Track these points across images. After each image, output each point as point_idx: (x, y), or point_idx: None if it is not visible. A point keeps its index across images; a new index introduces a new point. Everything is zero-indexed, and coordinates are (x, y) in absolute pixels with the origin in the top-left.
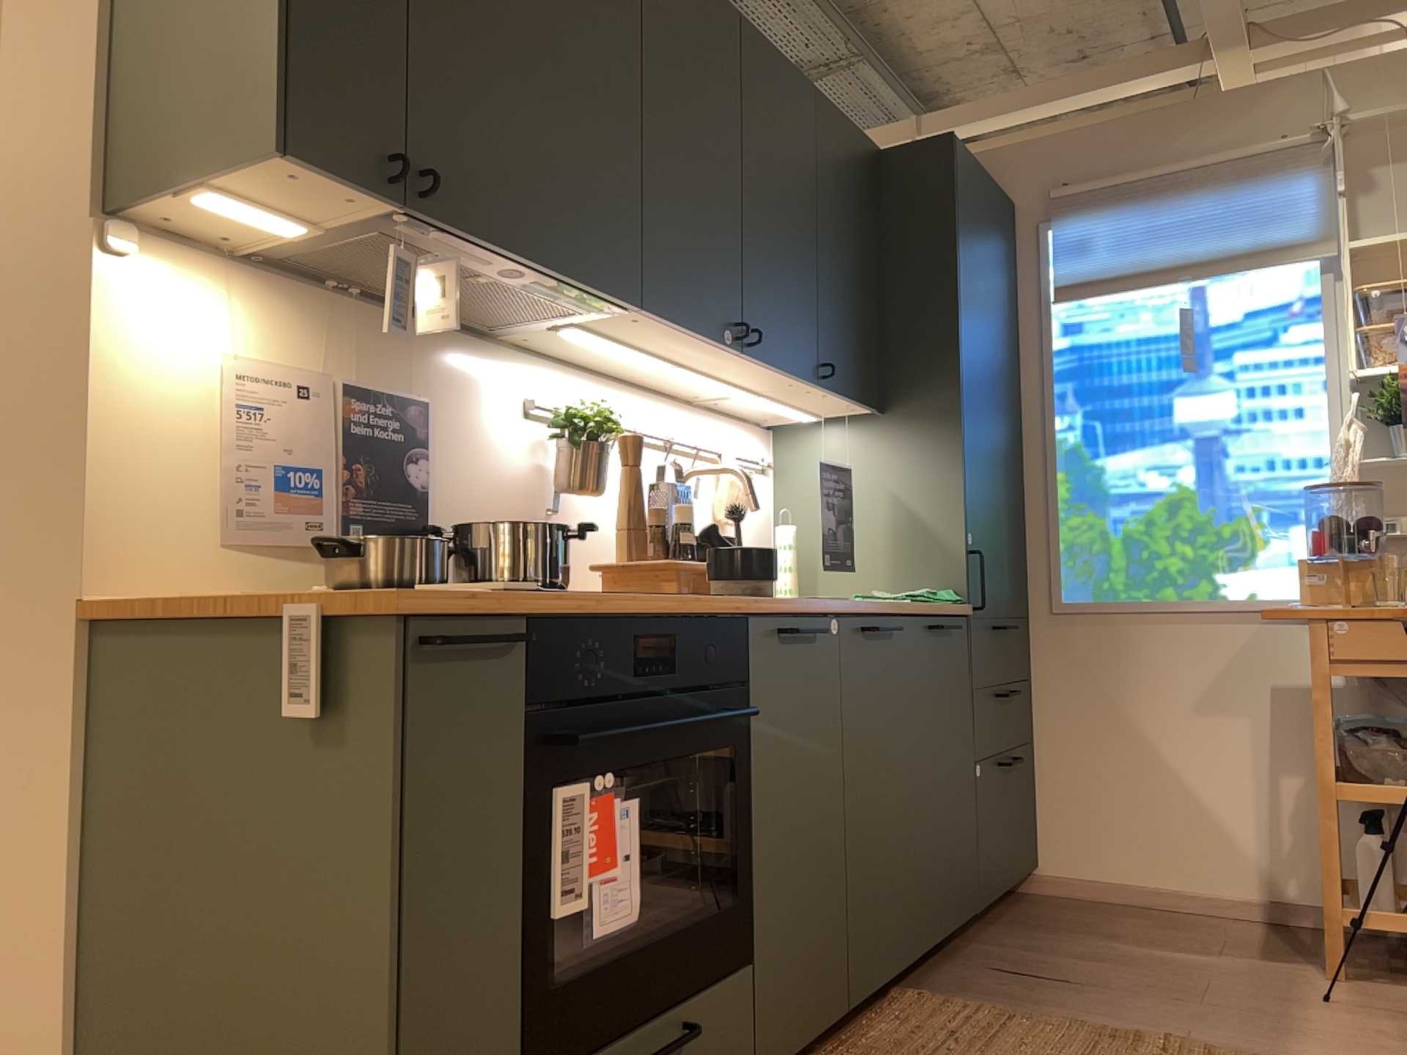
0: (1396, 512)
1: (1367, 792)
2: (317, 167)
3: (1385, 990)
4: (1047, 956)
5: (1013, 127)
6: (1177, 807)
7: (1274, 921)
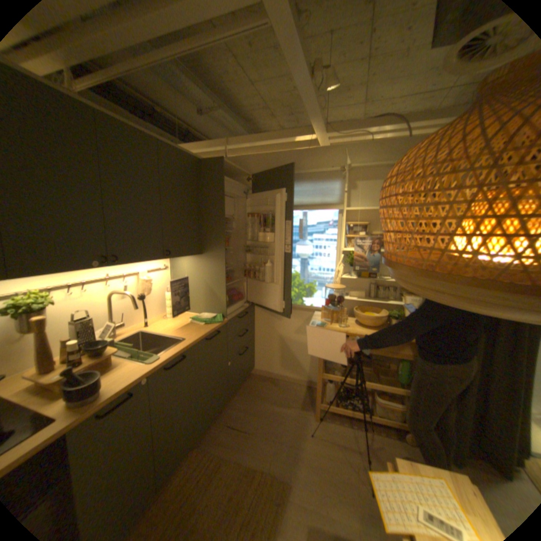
0: (350, 288)
1: (330, 378)
2: None
3: (328, 427)
4: (244, 416)
5: (257, 146)
6: (288, 357)
7: (309, 387)
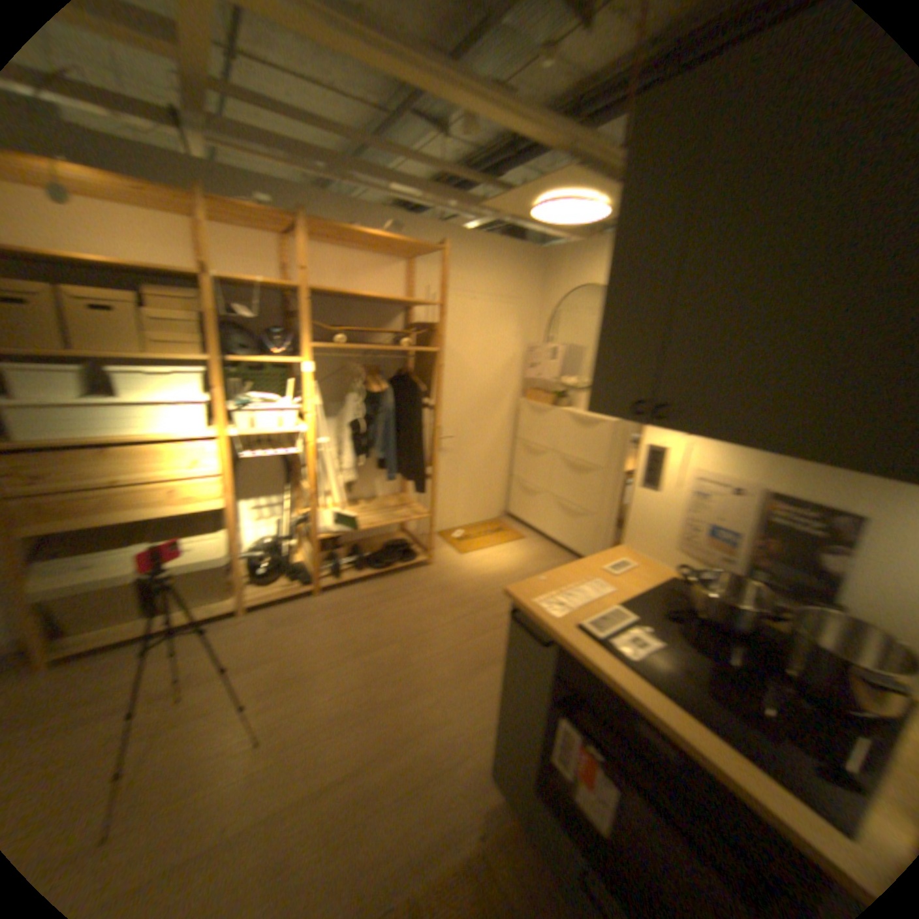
0: None
1: None
2: (604, 412)
3: None
4: None
5: None
6: None
7: None
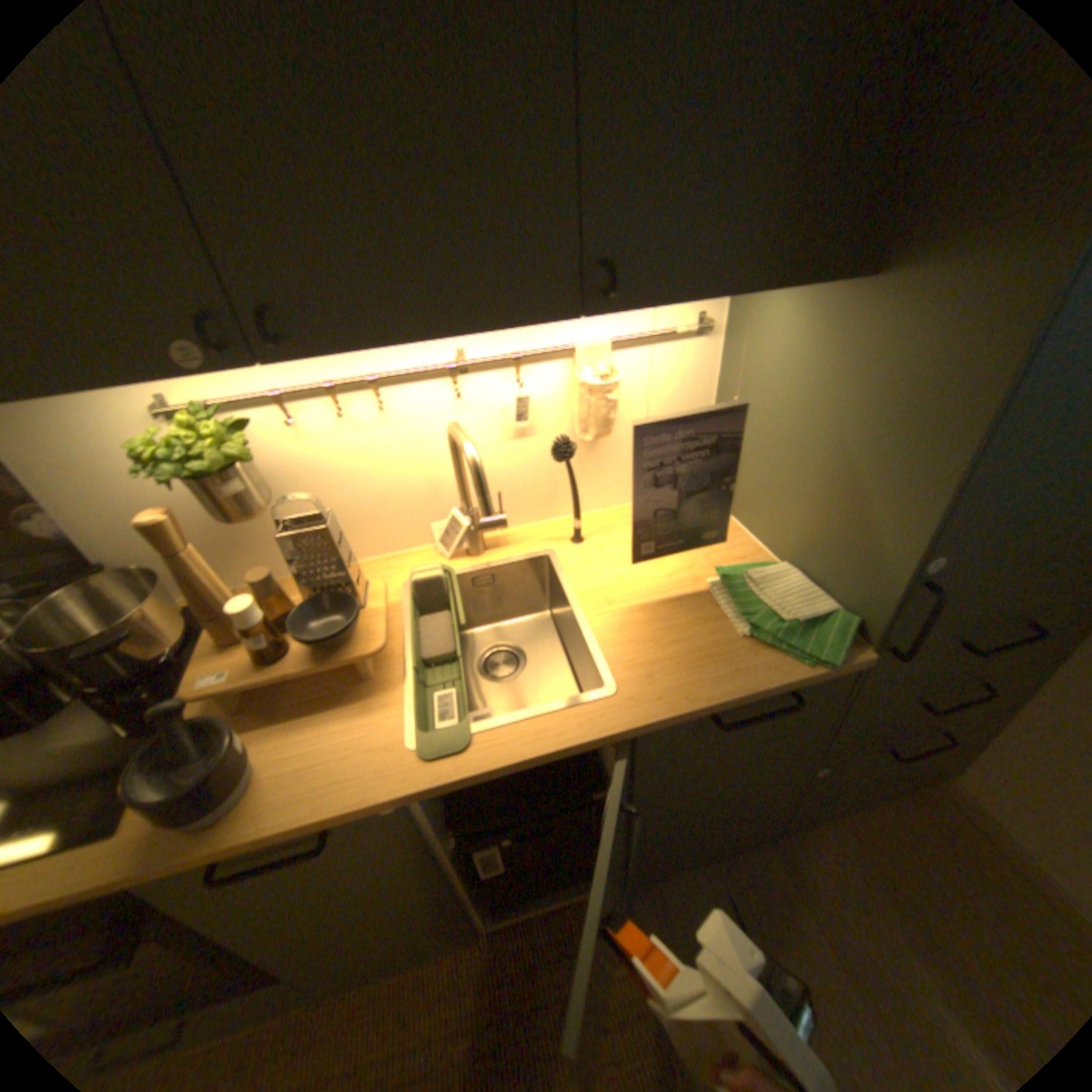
0: None
1: None
2: None
3: None
4: (812, 927)
5: None
6: None
7: None
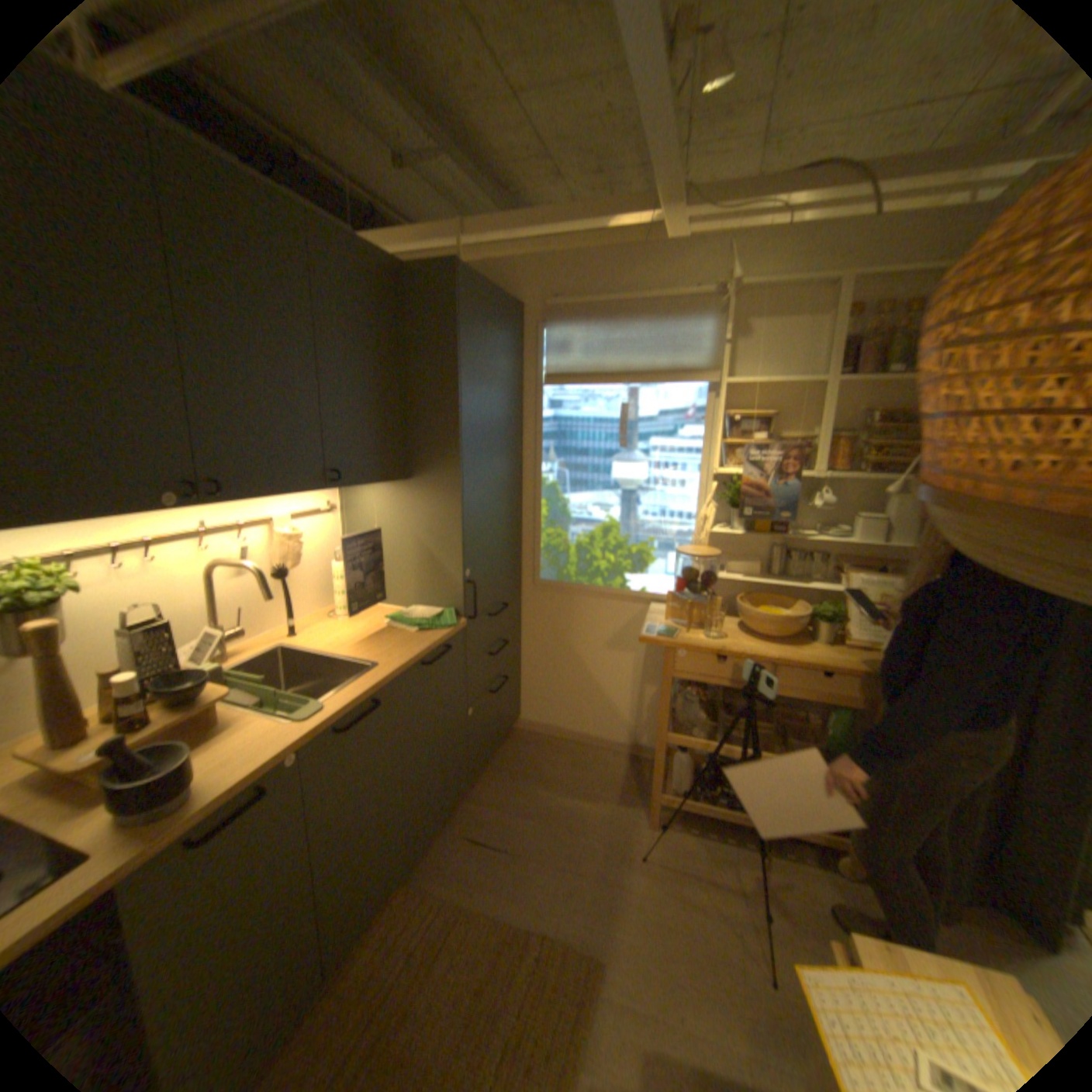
0: (727, 554)
1: (683, 744)
2: None
3: (676, 841)
4: (502, 818)
5: (529, 239)
6: (591, 696)
7: (633, 758)
